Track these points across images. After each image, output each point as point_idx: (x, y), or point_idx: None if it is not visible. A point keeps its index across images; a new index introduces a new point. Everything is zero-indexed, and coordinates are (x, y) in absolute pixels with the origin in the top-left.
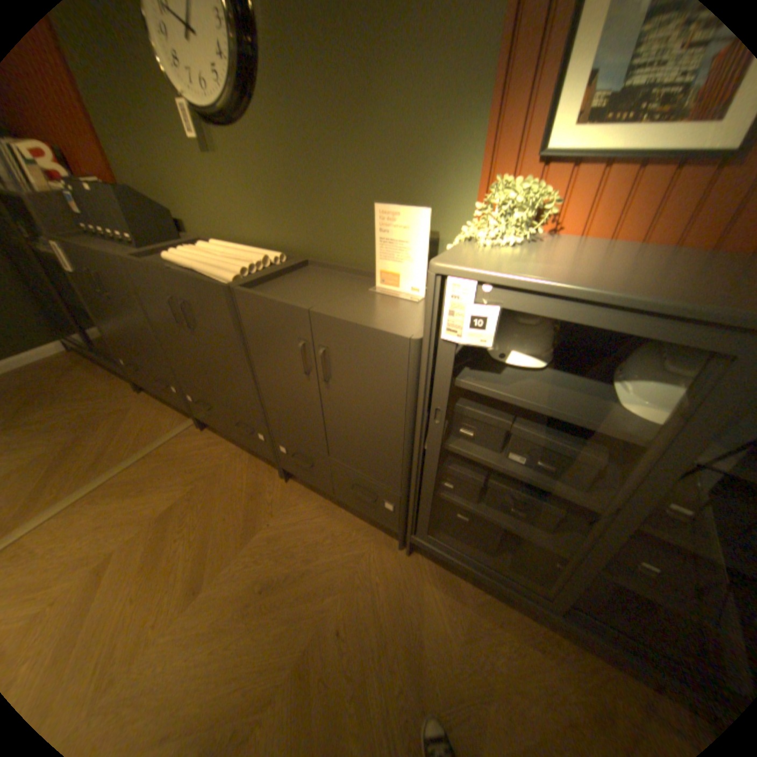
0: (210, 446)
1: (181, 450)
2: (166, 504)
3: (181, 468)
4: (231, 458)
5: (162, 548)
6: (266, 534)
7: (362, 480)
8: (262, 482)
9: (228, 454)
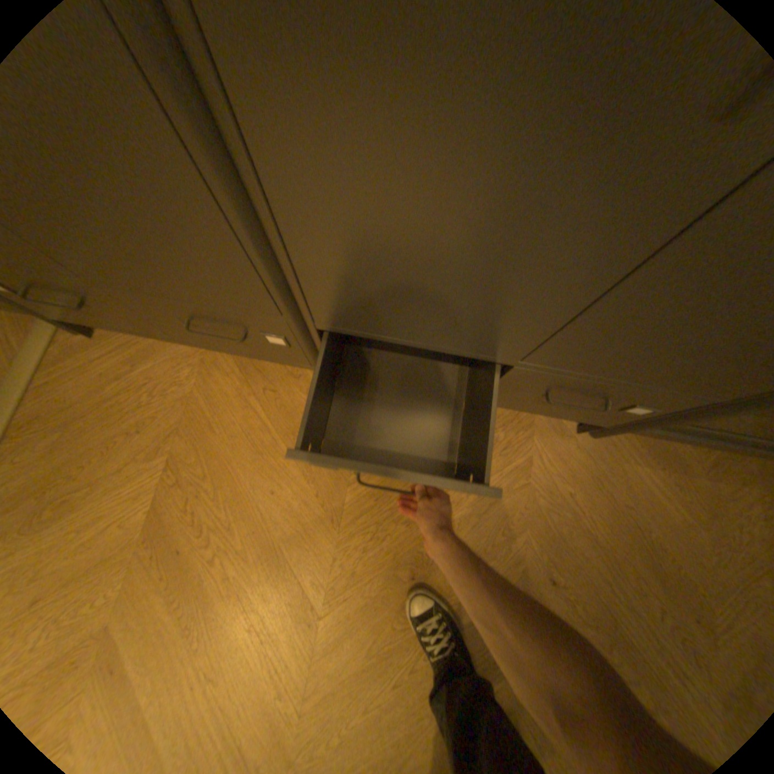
0: (136, 364)
1: (78, 394)
2: (137, 507)
3: (110, 429)
4: (200, 376)
5: (195, 584)
6: (361, 488)
7: (603, 388)
8: (294, 401)
9: (186, 369)
